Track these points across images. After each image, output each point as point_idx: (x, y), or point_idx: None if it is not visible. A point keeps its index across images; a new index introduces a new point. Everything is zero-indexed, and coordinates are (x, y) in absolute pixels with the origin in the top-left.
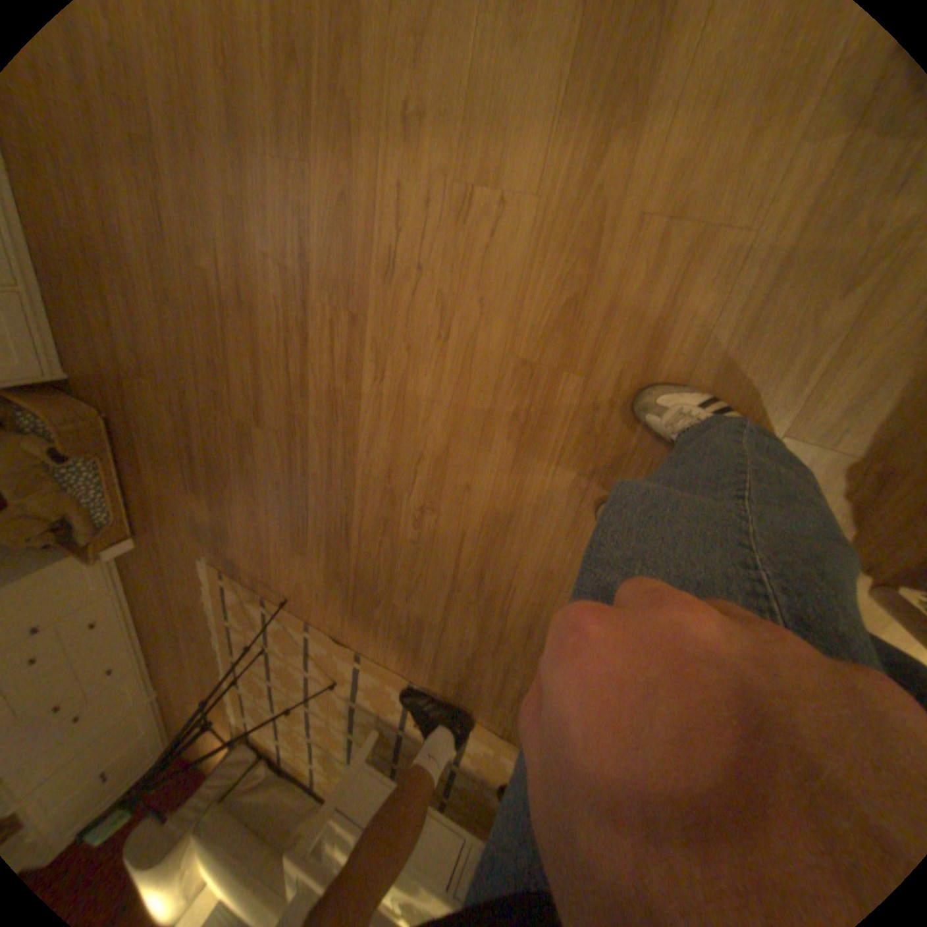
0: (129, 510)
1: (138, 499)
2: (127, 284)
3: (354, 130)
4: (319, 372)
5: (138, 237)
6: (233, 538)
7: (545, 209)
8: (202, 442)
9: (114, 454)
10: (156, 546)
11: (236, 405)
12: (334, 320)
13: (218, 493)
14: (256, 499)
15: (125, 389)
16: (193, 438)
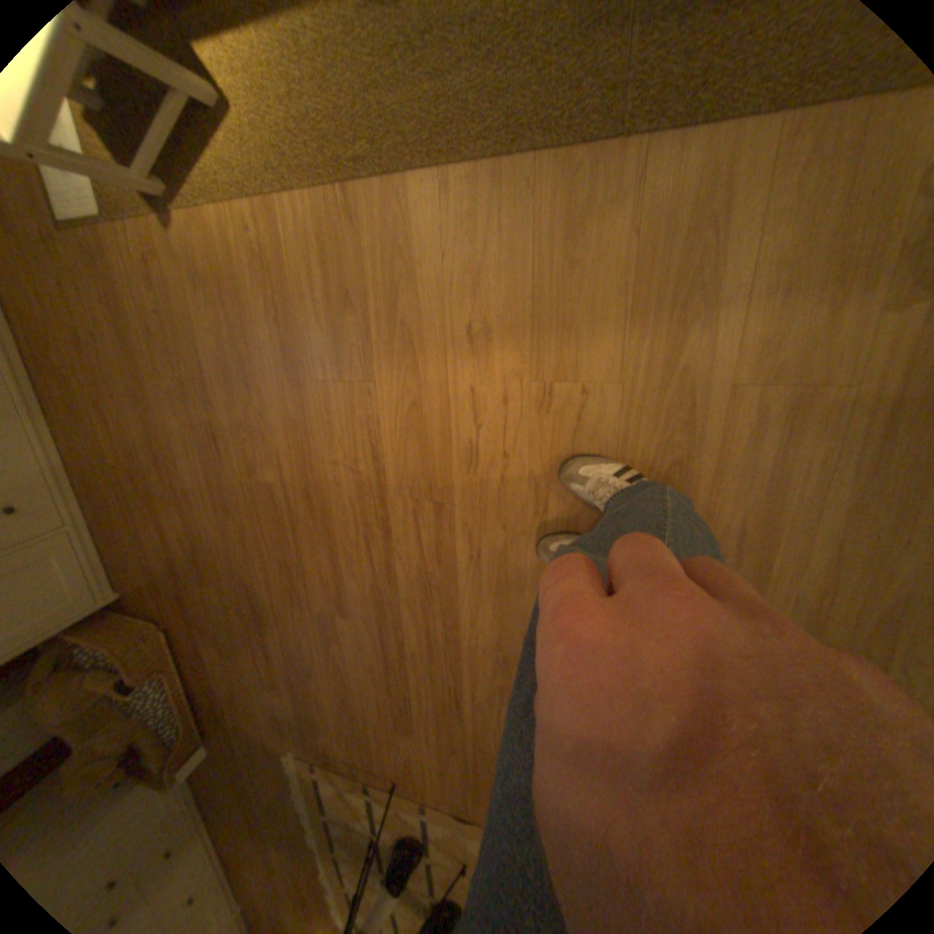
0: (197, 715)
1: (208, 703)
2: (184, 505)
3: (418, 350)
4: (407, 557)
5: (194, 463)
6: (324, 728)
7: (630, 391)
8: (279, 638)
9: (177, 662)
10: (232, 748)
11: (316, 599)
12: (417, 509)
13: (302, 685)
14: (347, 686)
15: (187, 599)
16: (268, 636)
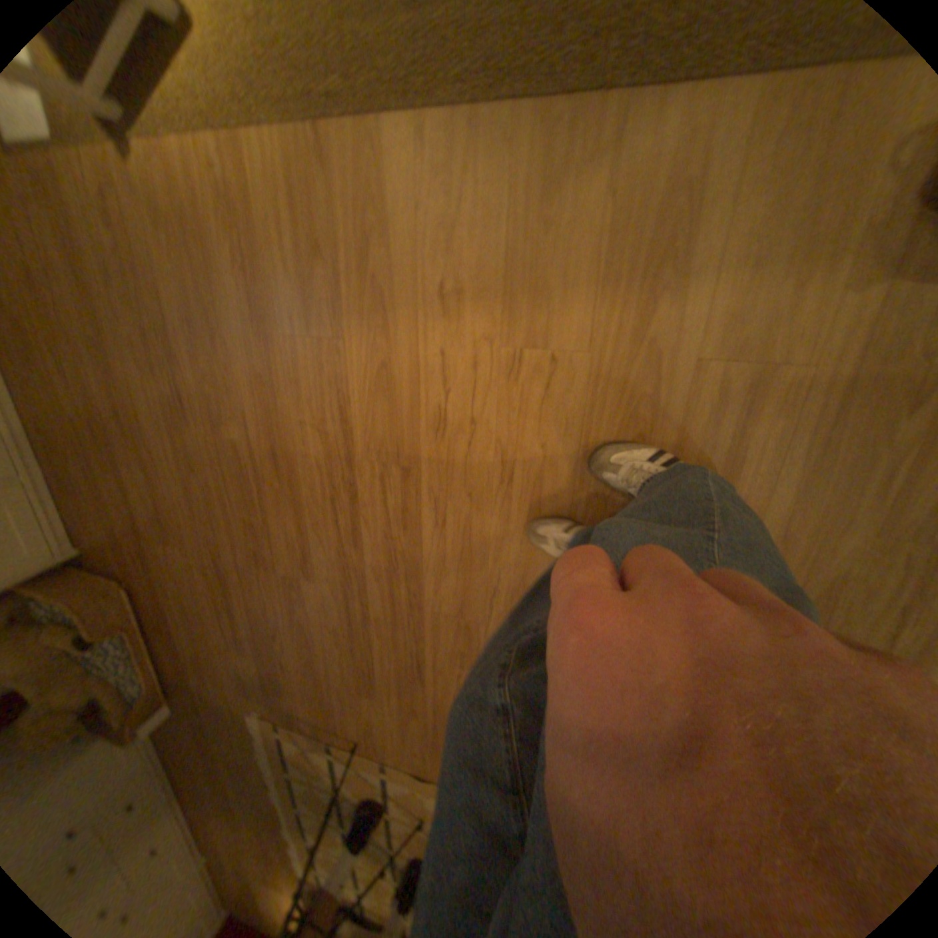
0: (162, 676)
1: (173, 664)
2: (147, 462)
3: (388, 309)
4: (373, 522)
5: (157, 418)
6: (289, 690)
7: (597, 361)
8: (245, 601)
9: (141, 623)
10: (197, 709)
11: (281, 562)
12: (384, 474)
13: (268, 647)
14: (312, 649)
15: (151, 559)
16: (233, 598)
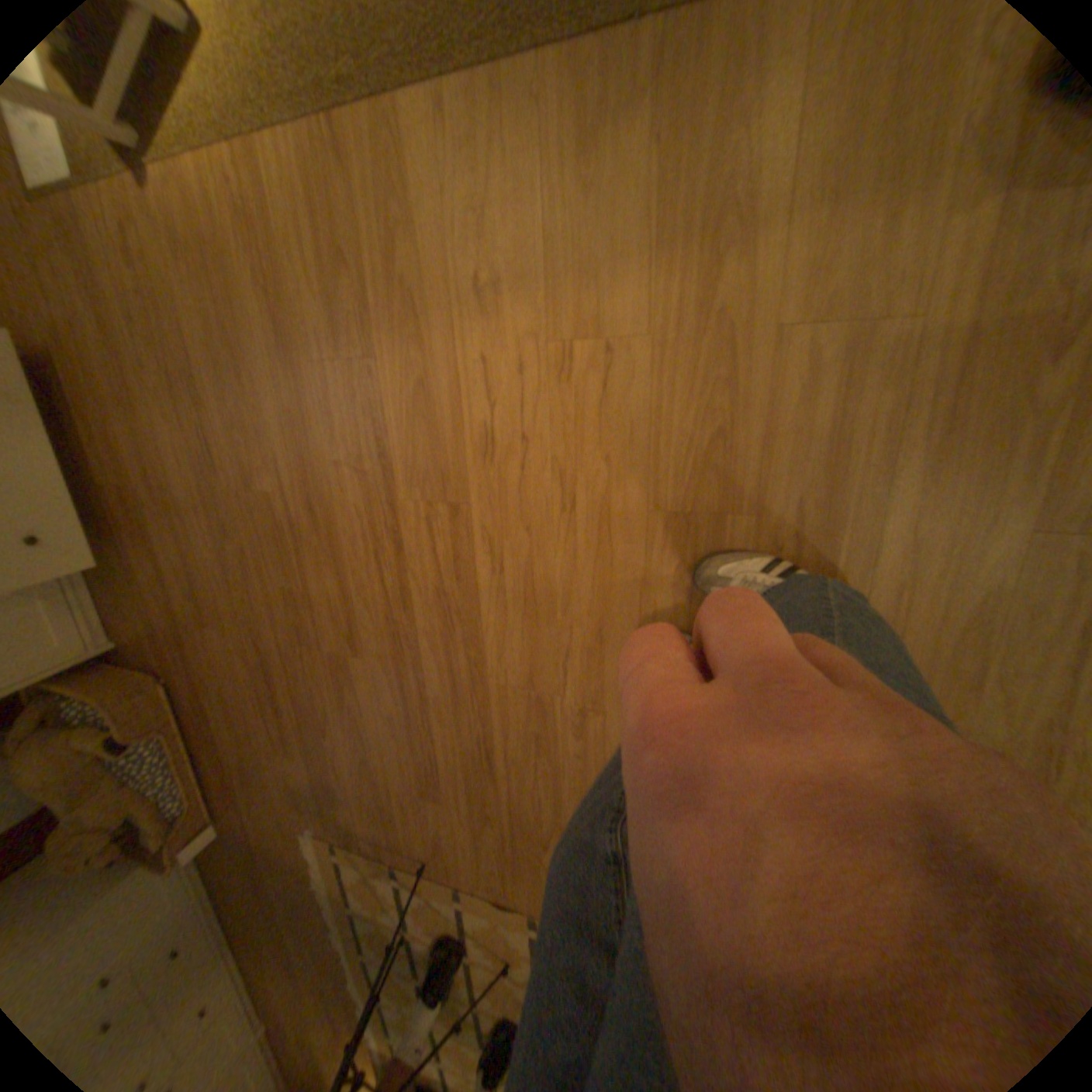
0: (205, 789)
1: (216, 773)
2: (178, 527)
3: (421, 314)
4: (422, 576)
5: (186, 475)
6: (343, 798)
7: (660, 345)
8: (288, 688)
9: (180, 724)
10: (244, 828)
11: (325, 636)
12: (430, 515)
13: (316, 744)
14: (365, 743)
15: (187, 644)
16: (276, 685)
